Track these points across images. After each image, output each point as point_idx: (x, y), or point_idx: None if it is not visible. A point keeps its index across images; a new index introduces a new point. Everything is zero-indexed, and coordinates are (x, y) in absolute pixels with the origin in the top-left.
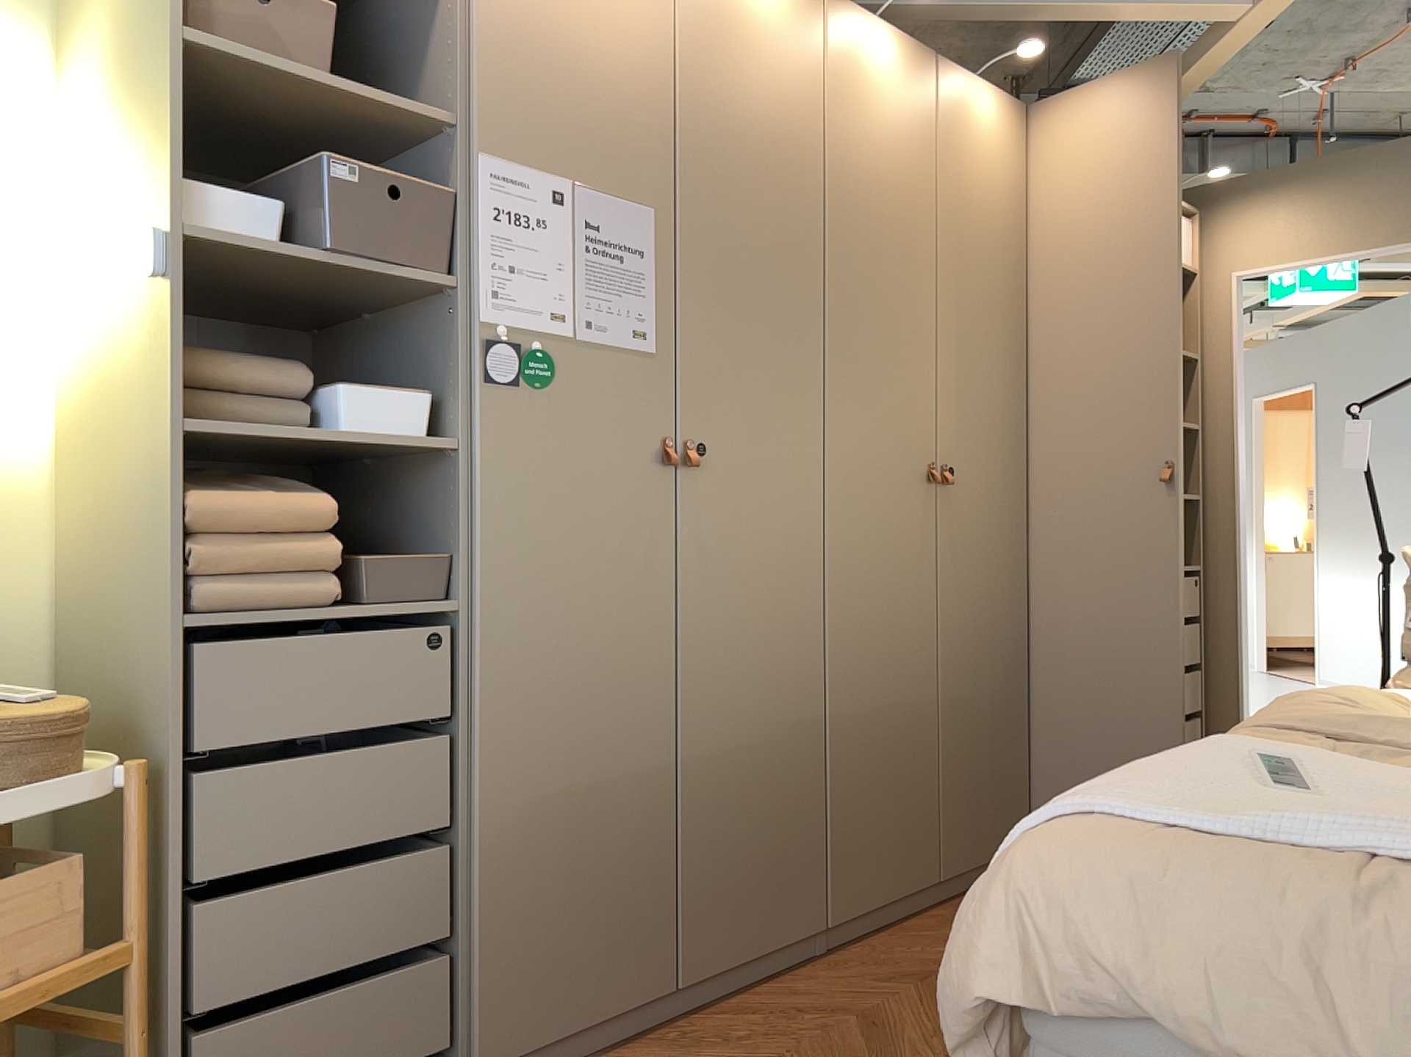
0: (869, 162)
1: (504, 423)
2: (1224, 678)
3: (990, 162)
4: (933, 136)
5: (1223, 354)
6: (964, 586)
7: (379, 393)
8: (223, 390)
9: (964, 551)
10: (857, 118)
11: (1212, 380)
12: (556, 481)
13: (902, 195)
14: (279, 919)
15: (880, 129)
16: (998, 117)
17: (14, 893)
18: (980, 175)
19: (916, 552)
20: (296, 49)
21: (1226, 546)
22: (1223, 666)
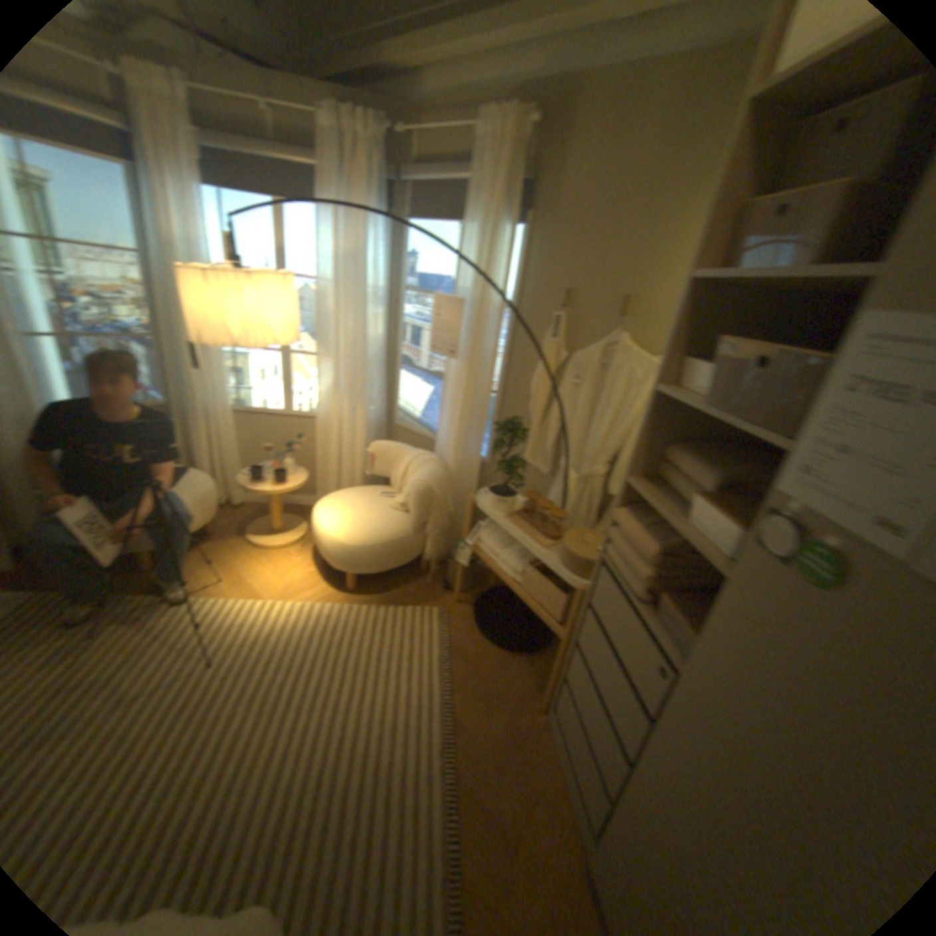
0: None
1: (762, 590)
2: None
3: None
4: None
5: None
6: None
7: (738, 515)
8: (685, 474)
9: None
10: None
11: None
12: (789, 685)
13: None
14: (585, 690)
15: None
16: None
17: (548, 587)
18: None
19: None
20: (795, 242)
21: None
22: None
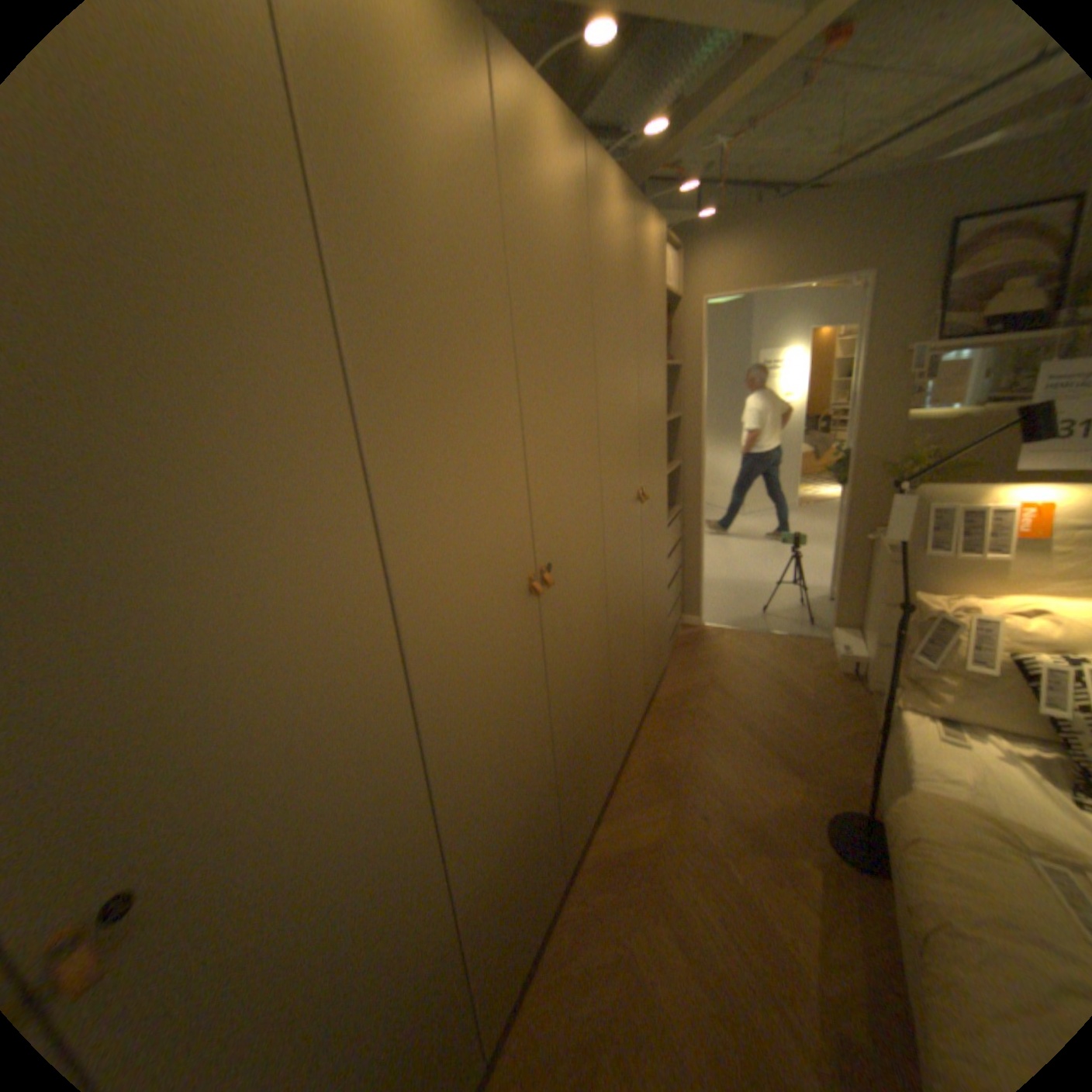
0: (401, 204)
1: None
2: (691, 569)
3: (555, 204)
4: (492, 161)
5: (695, 360)
6: (565, 660)
7: None
8: None
9: (563, 631)
10: (364, 113)
11: (687, 378)
12: None
13: (461, 258)
14: None
15: (411, 141)
16: (560, 141)
17: None
18: (548, 222)
19: (523, 676)
20: None
21: (694, 491)
22: (690, 562)
